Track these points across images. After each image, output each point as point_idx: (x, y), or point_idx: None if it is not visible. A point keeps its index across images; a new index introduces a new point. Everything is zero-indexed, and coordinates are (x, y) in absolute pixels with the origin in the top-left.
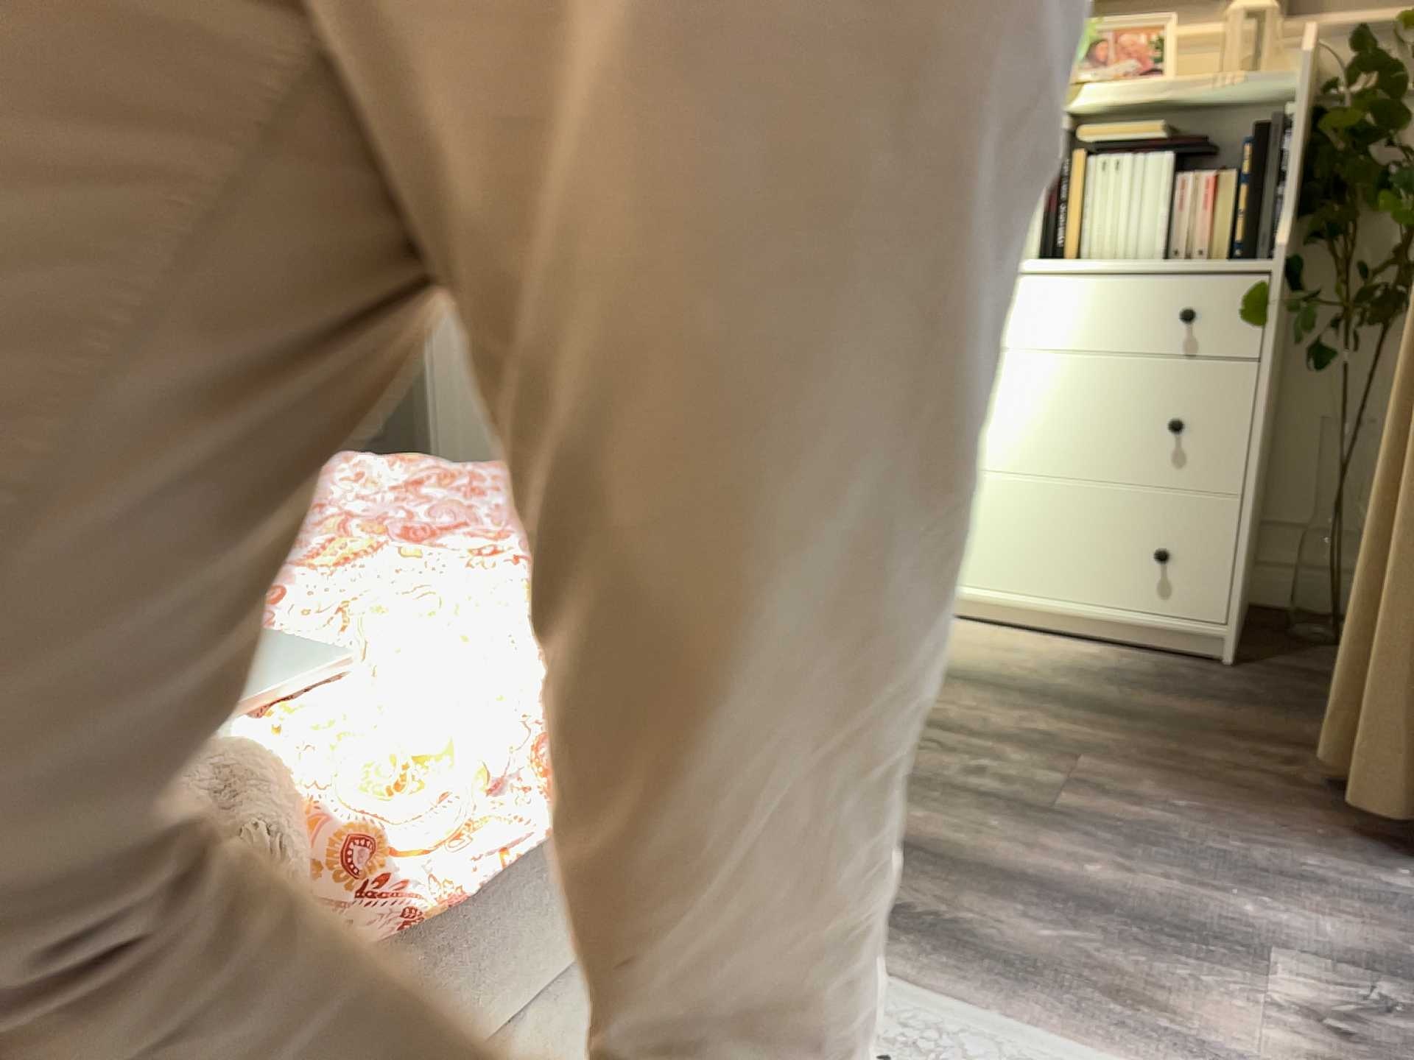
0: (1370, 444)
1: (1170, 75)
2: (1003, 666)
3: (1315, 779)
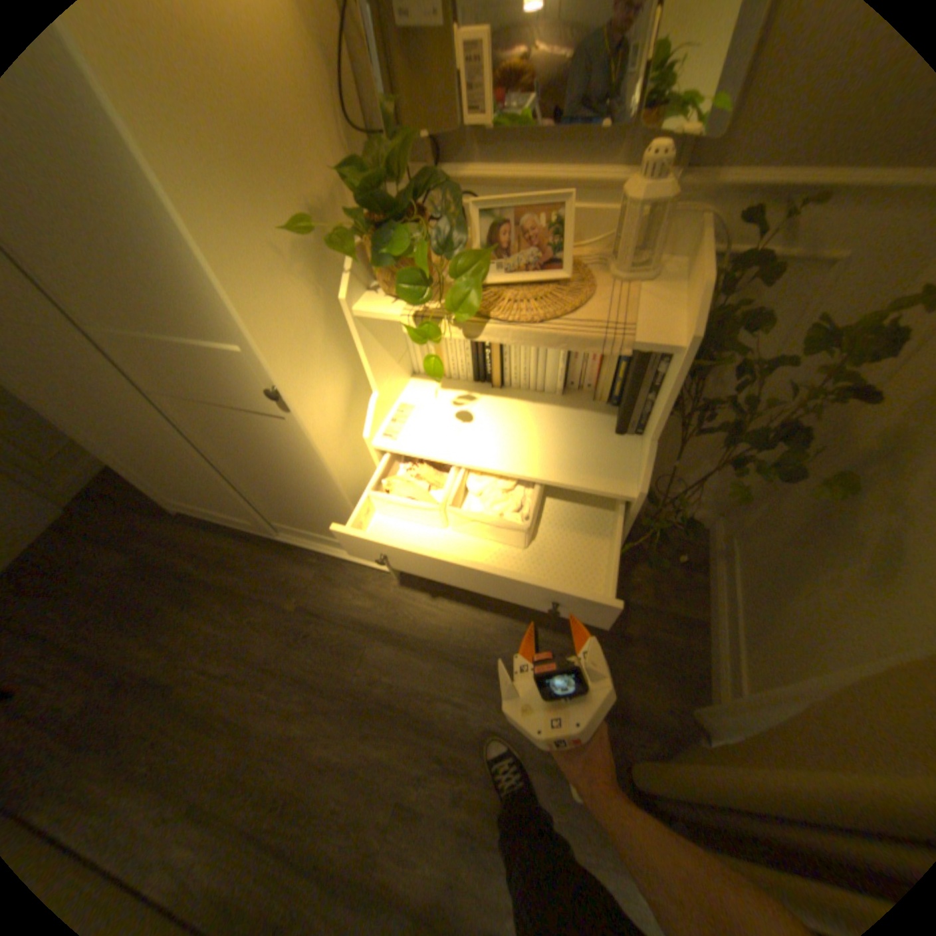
0: (680, 464)
1: (568, 271)
2: (477, 632)
3: (621, 755)
